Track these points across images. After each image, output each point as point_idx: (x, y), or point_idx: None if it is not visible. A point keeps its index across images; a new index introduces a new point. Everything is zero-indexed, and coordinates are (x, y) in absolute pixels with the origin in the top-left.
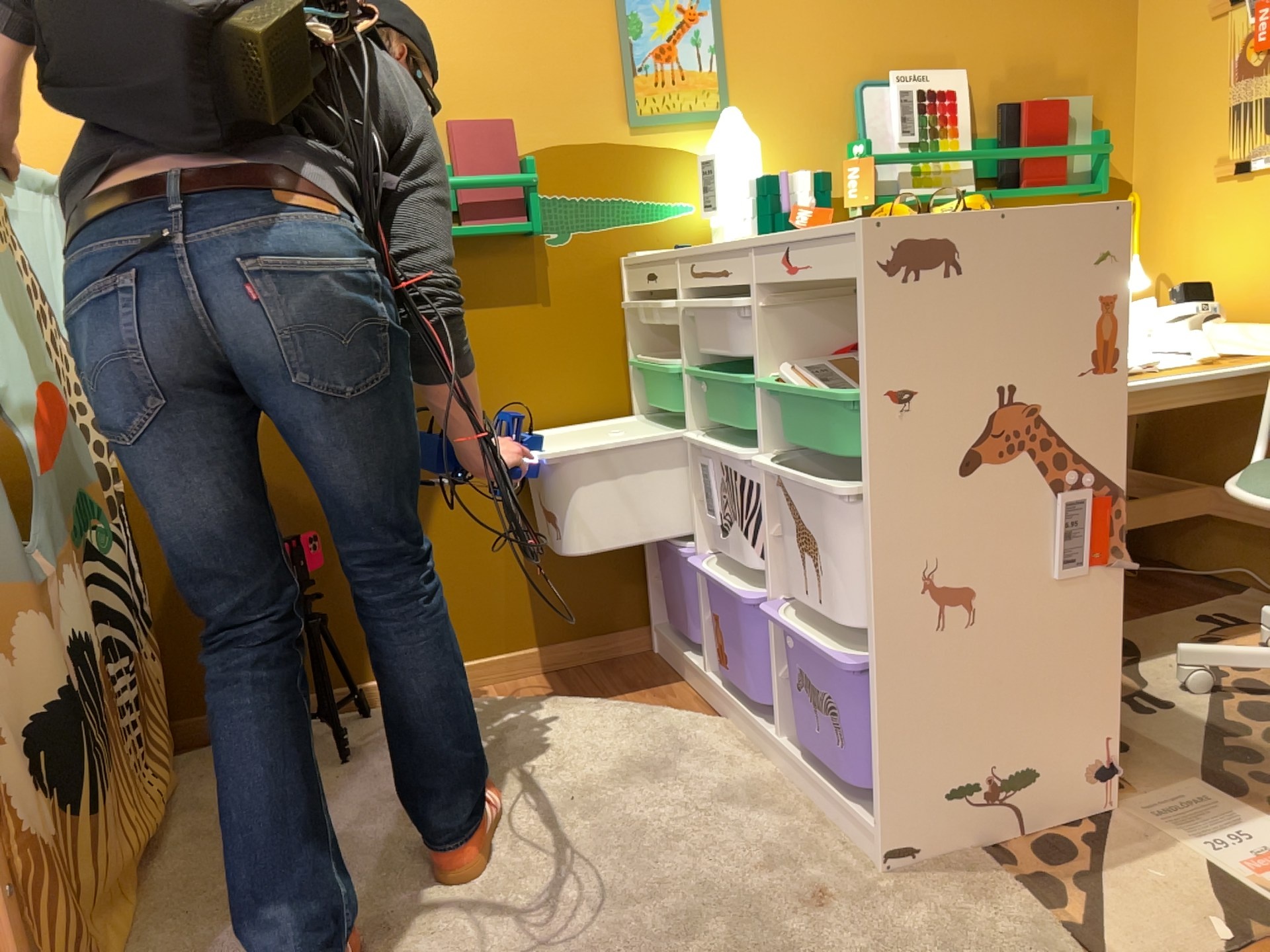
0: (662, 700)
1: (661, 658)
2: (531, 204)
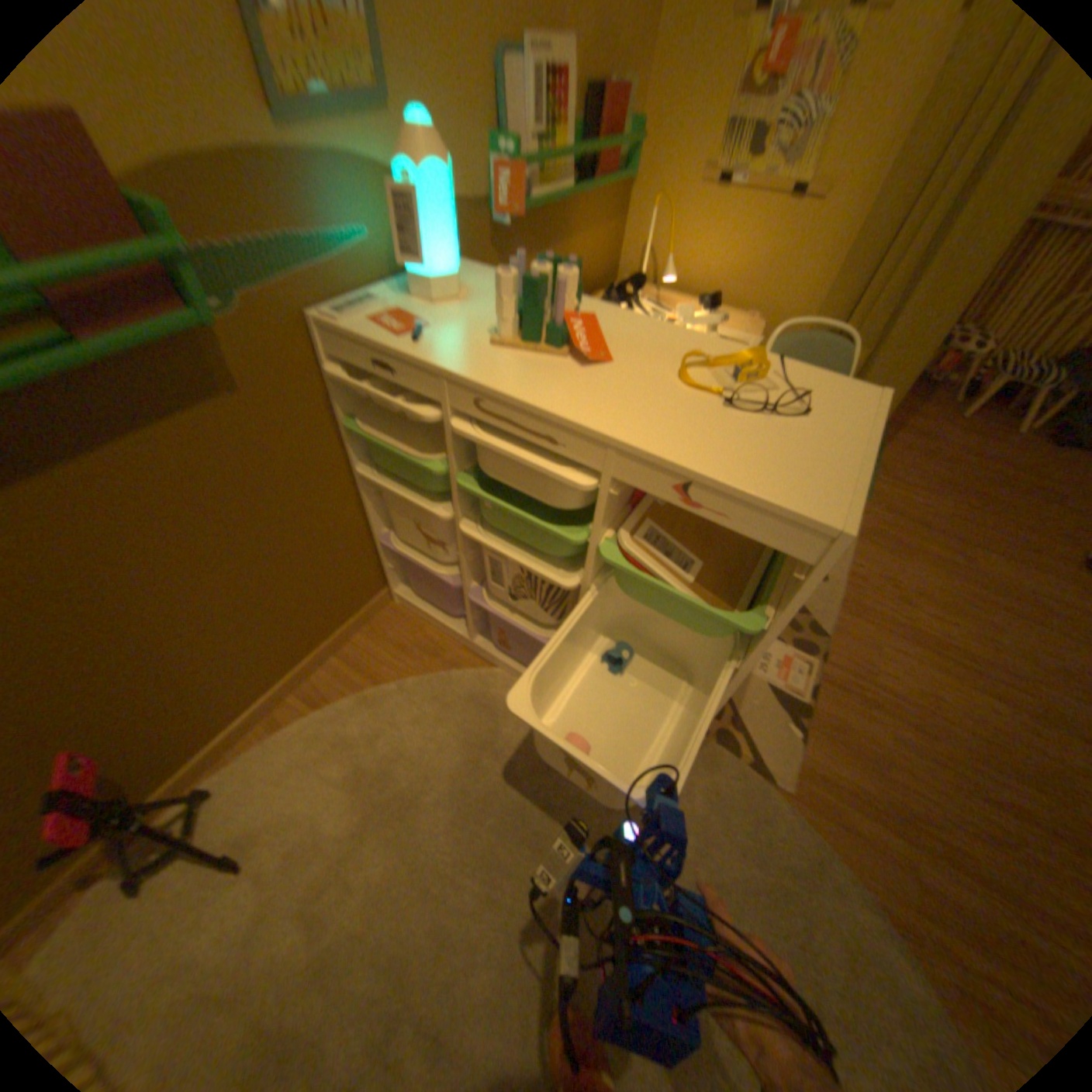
0: (439, 656)
1: (408, 610)
2: (184, 277)
